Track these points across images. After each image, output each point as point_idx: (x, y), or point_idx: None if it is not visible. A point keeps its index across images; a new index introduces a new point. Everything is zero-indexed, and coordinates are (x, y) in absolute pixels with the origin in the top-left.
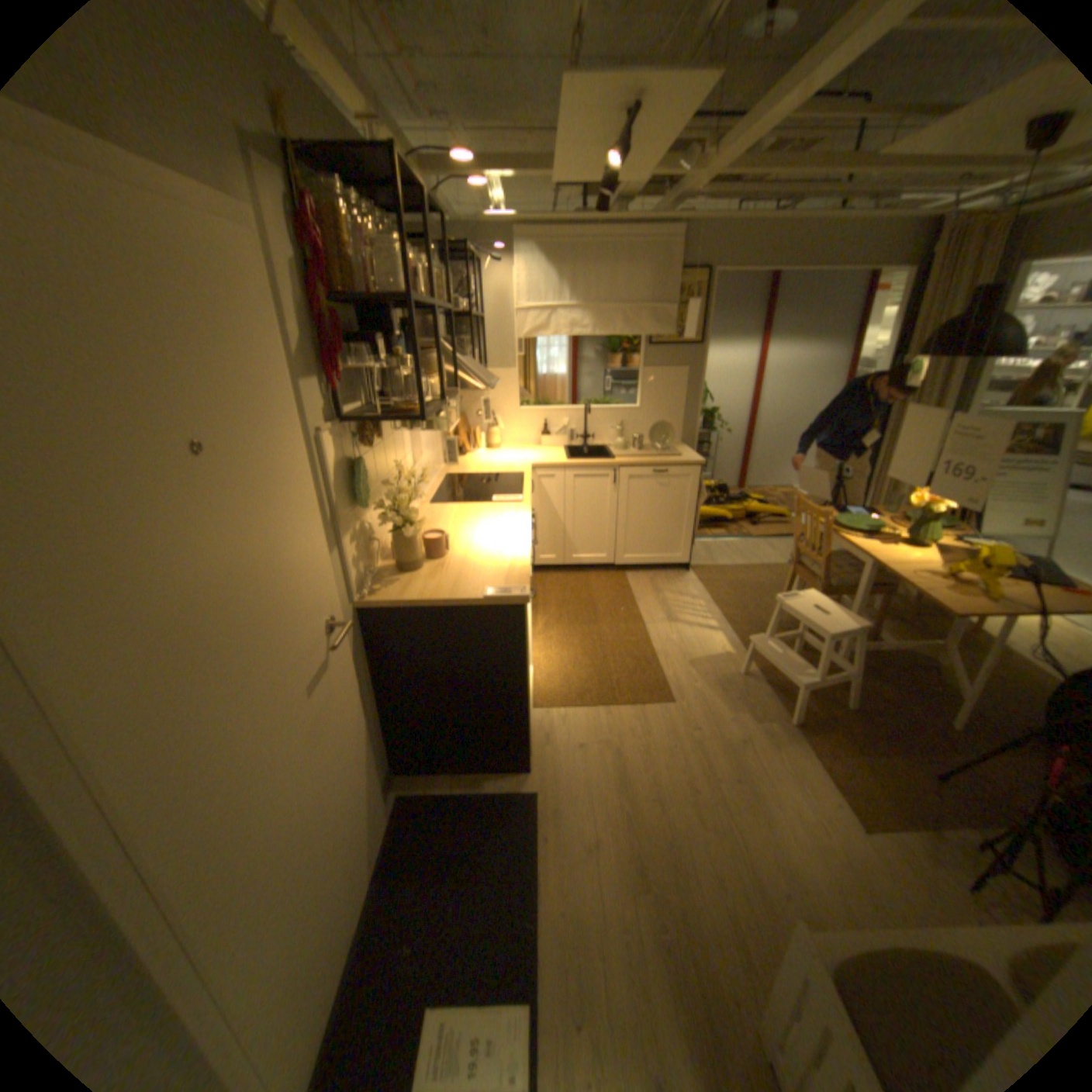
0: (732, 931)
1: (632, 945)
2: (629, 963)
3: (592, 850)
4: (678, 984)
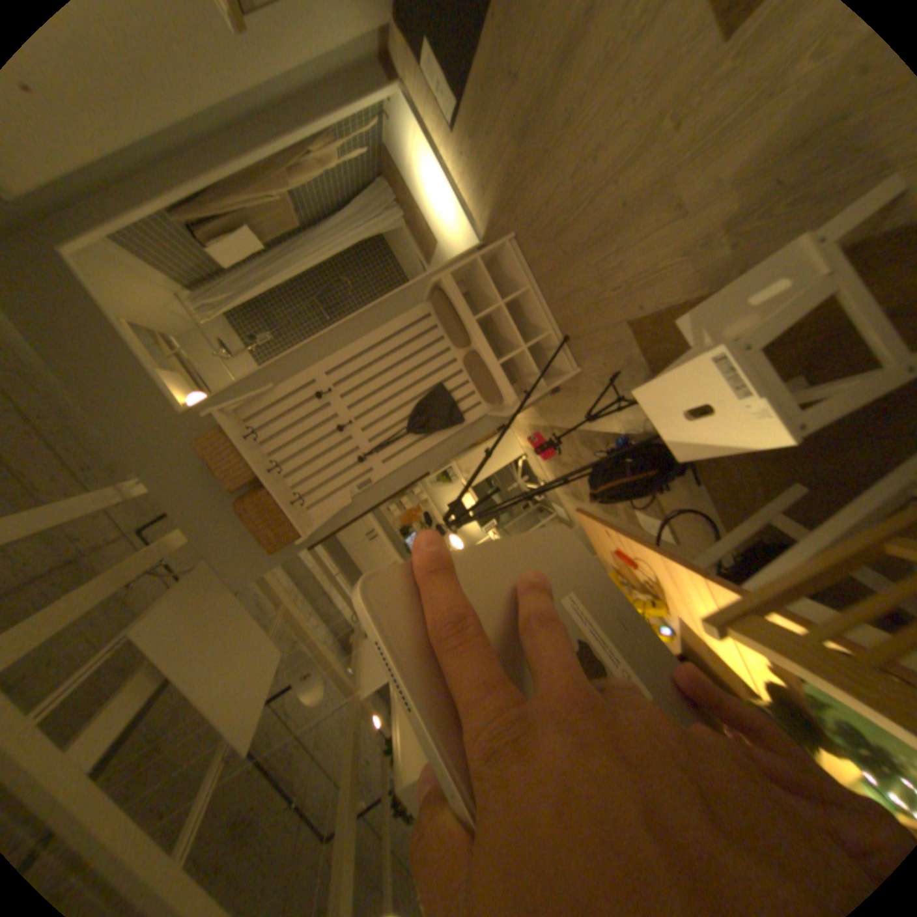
0: (532, 210)
1: (497, 145)
2: (492, 147)
3: (509, 71)
4: (502, 182)
